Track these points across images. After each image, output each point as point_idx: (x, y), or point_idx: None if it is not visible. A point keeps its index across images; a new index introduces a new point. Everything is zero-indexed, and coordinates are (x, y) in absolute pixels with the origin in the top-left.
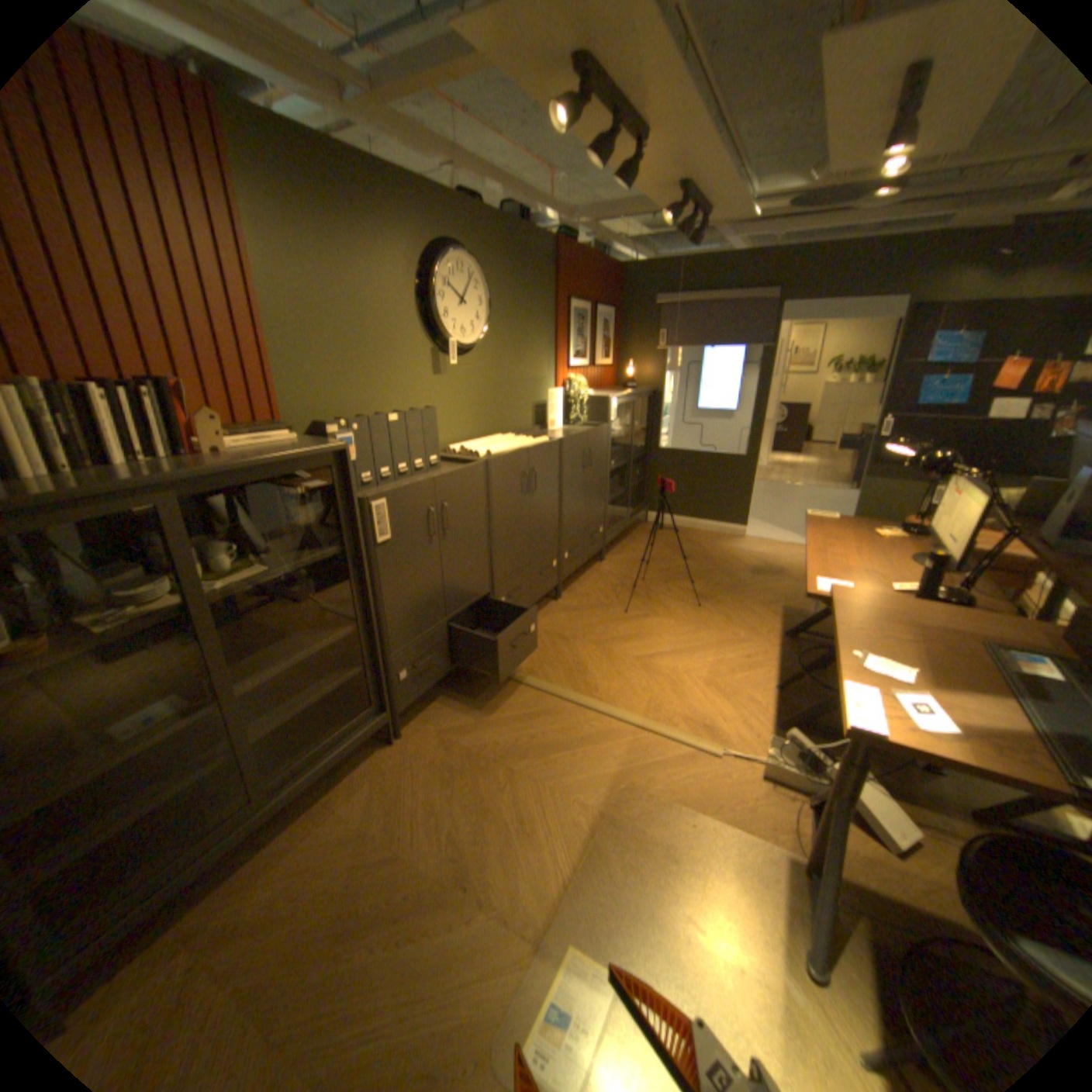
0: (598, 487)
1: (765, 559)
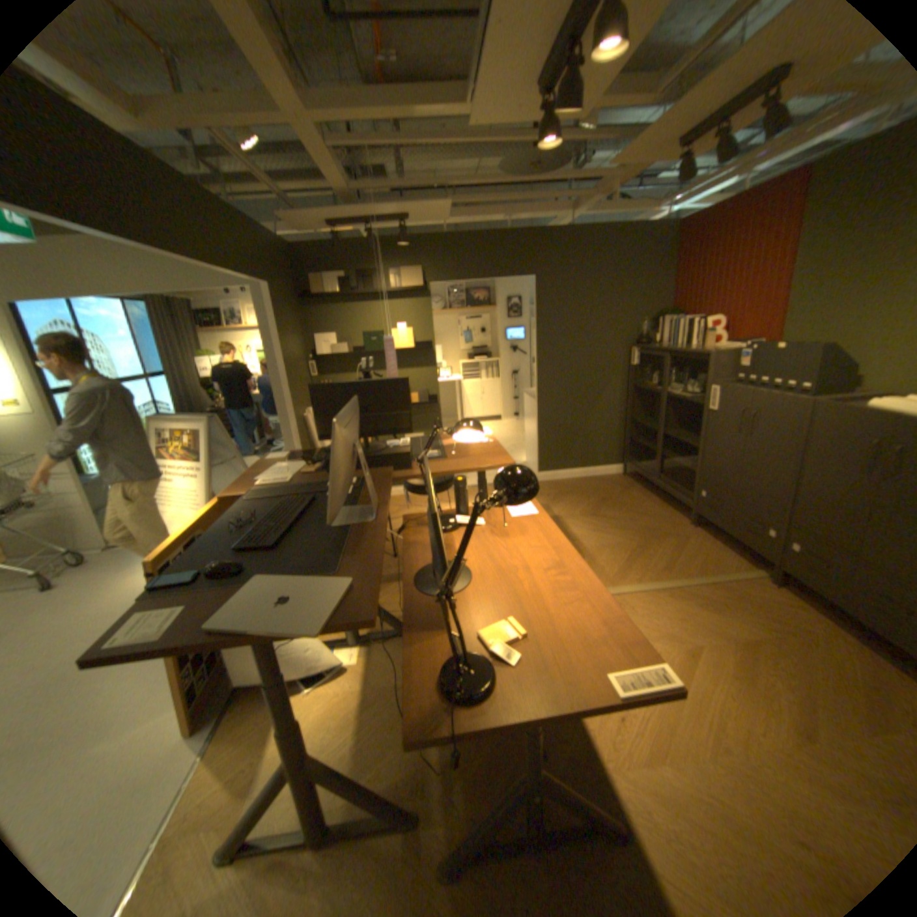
0: None
1: None
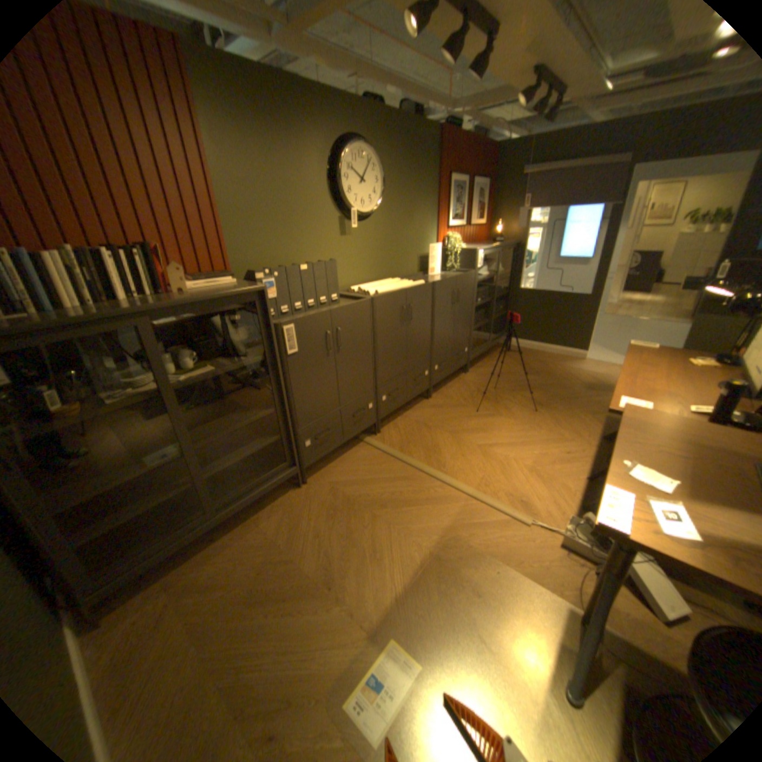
0: (465, 318)
1: (599, 378)
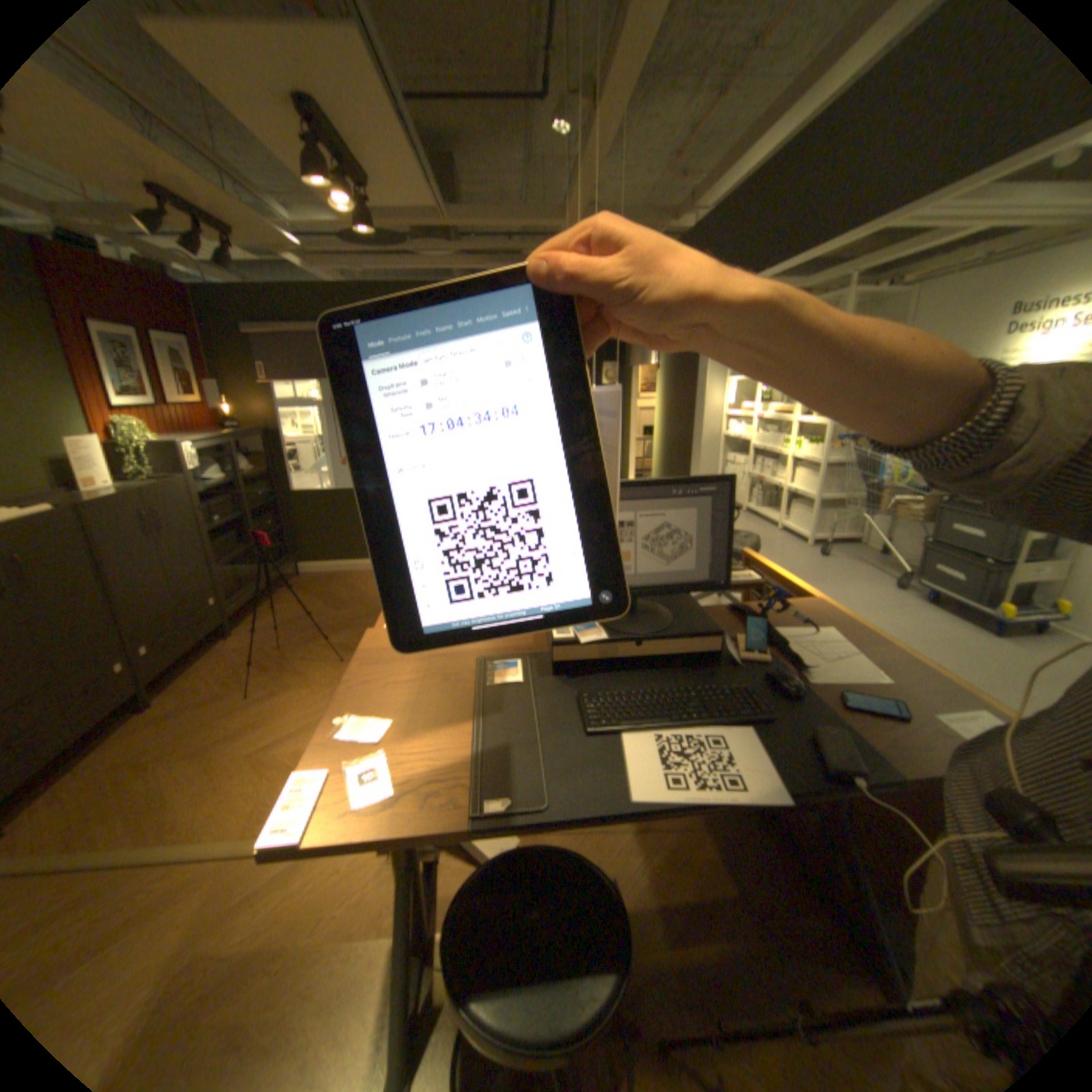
0: (190, 552)
1: None
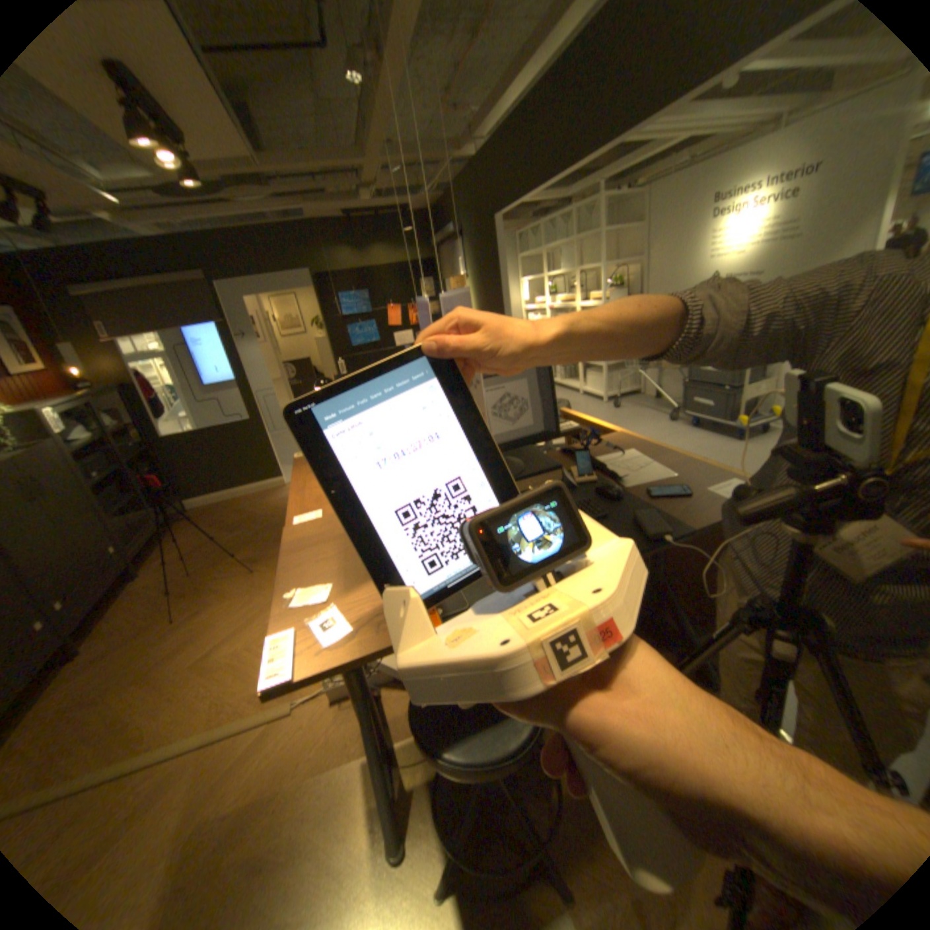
0: (78, 509)
1: None
